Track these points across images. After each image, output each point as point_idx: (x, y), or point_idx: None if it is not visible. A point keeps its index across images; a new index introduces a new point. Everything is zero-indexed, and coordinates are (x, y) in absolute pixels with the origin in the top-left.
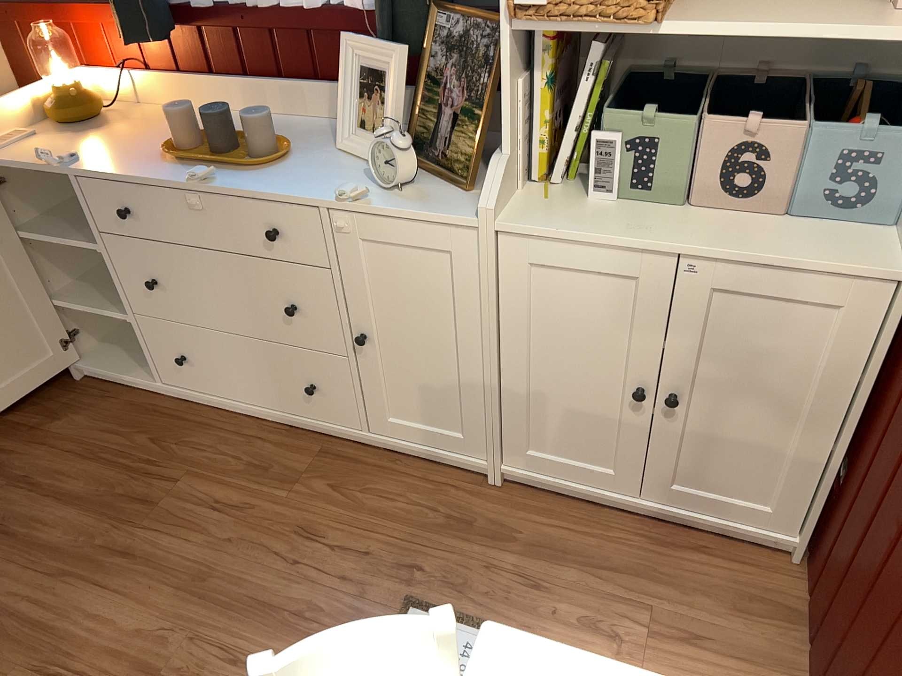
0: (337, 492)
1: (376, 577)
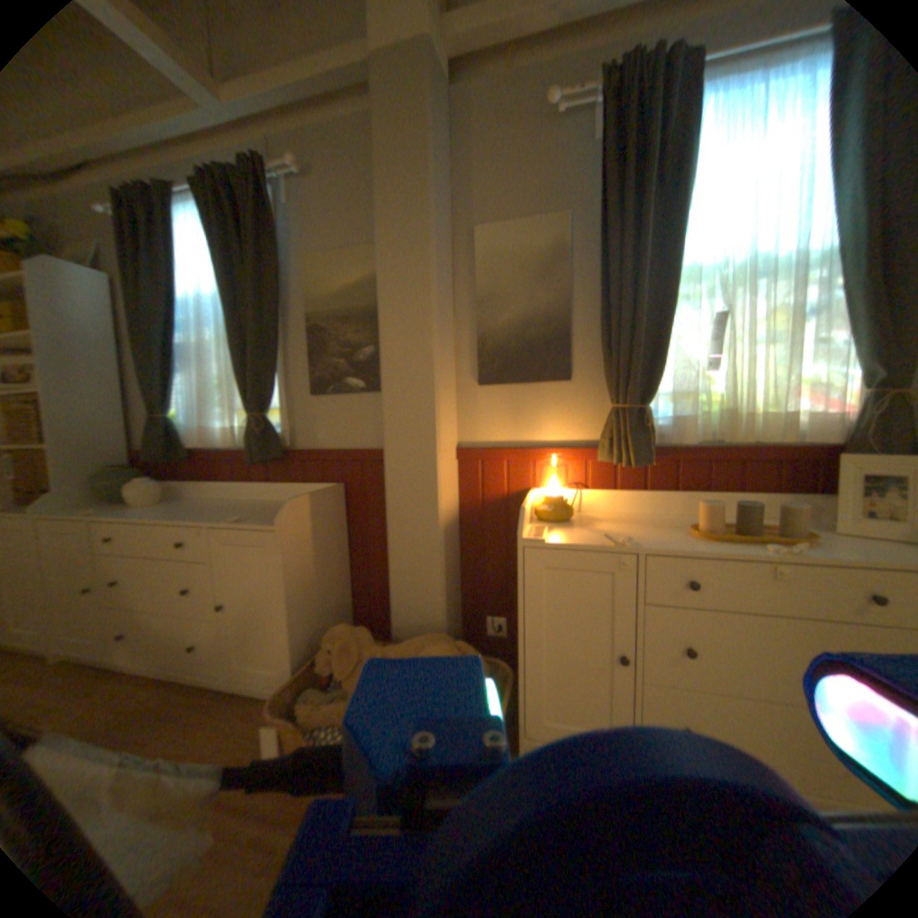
0: None
1: None
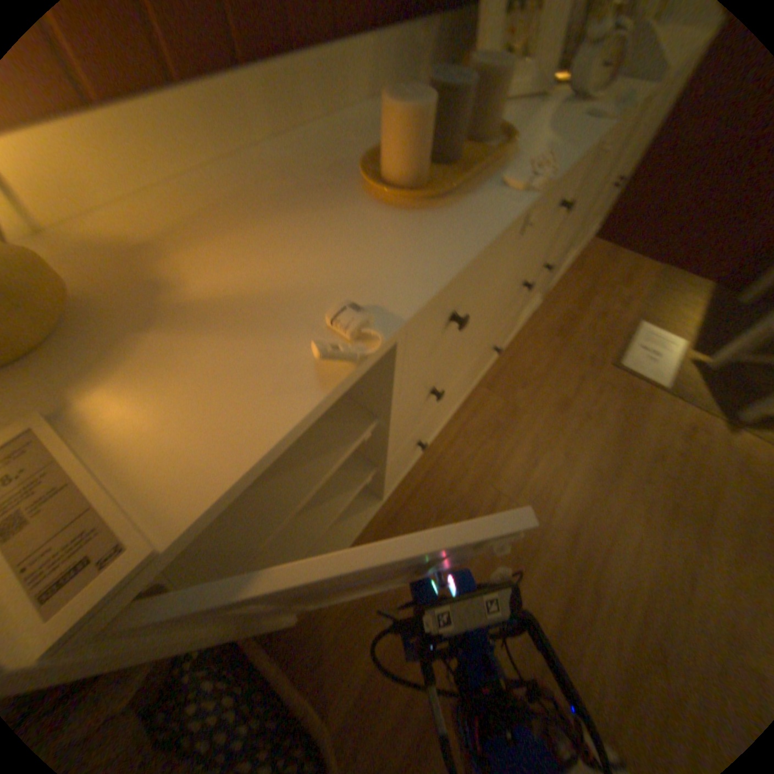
0: (532, 387)
1: (602, 378)
